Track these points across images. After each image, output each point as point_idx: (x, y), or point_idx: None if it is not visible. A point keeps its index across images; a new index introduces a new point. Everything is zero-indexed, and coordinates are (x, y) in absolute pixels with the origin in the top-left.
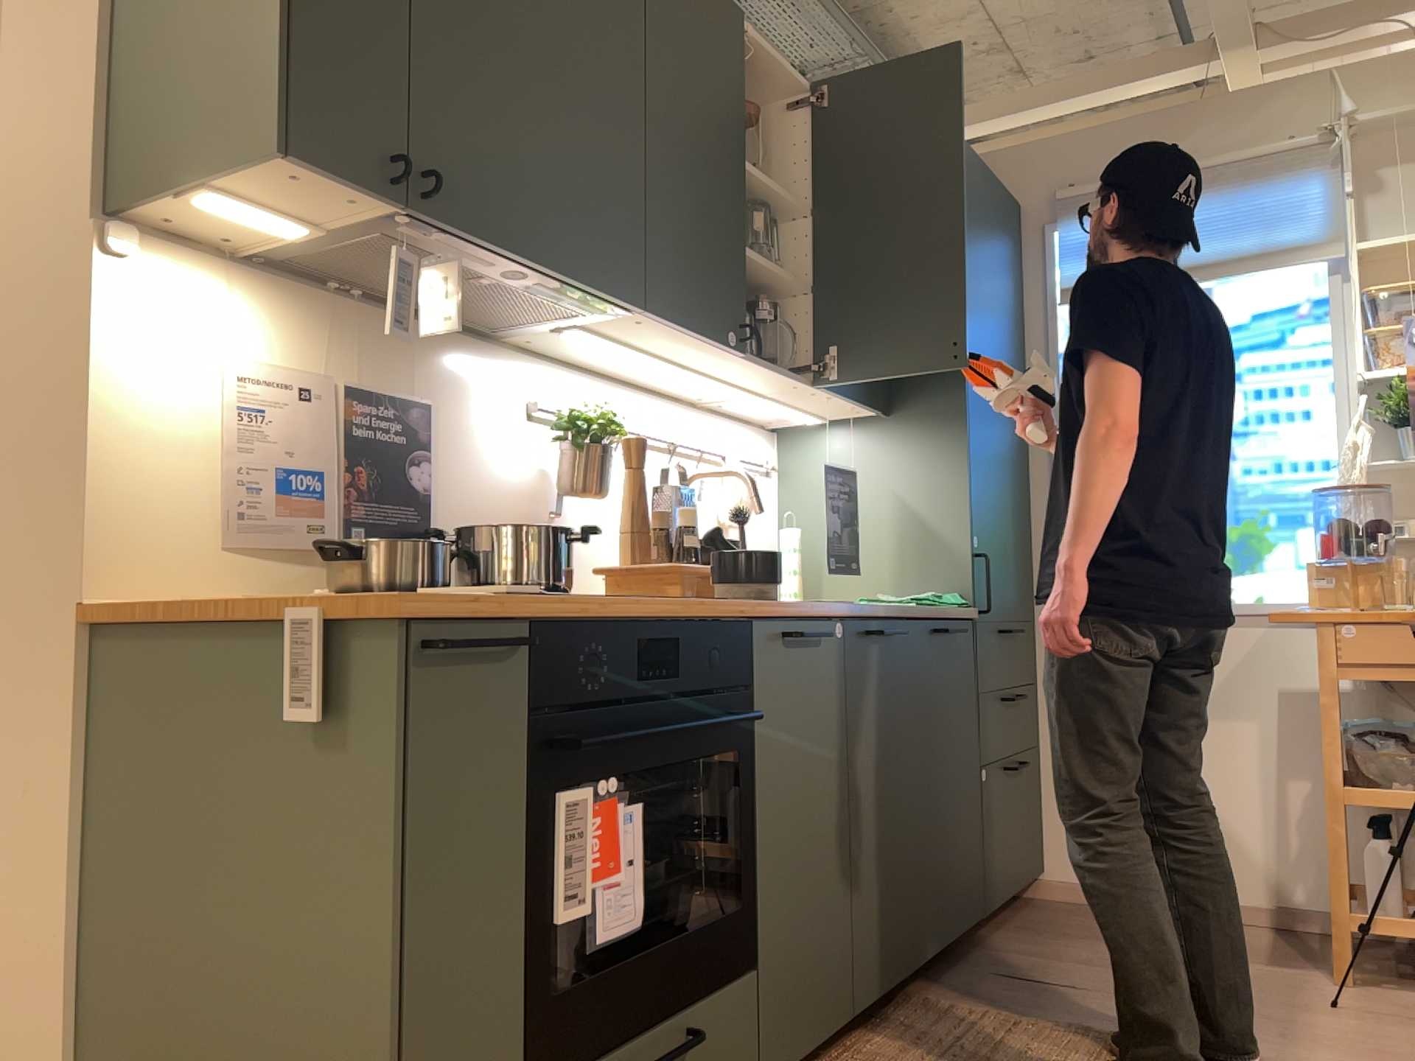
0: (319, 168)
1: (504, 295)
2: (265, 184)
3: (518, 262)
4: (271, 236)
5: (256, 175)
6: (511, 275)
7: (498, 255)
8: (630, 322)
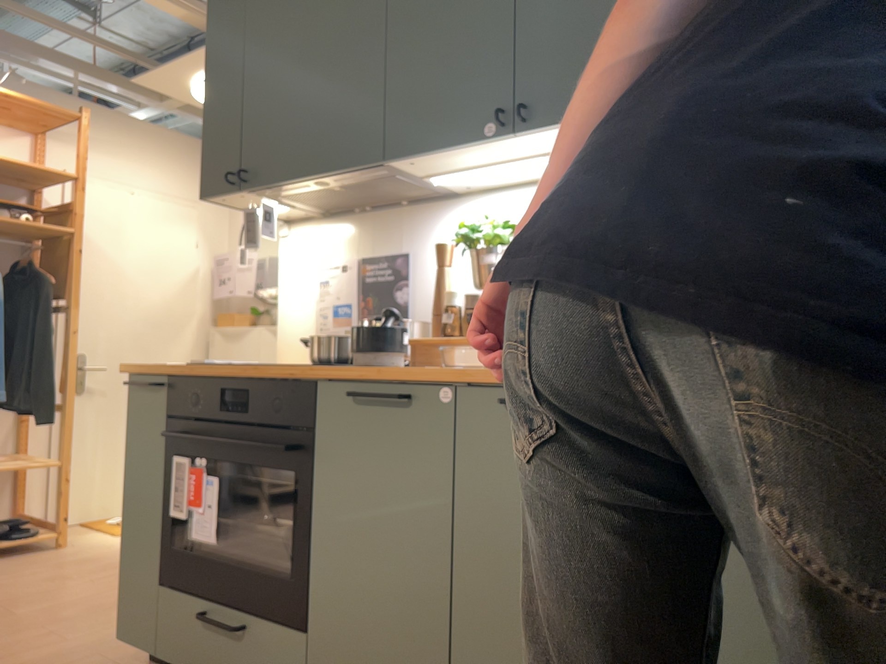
0: (215, 195)
1: (368, 186)
2: (235, 203)
3: (303, 181)
4: (294, 209)
5: (225, 204)
6: (325, 183)
7: (293, 183)
8: (420, 164)
